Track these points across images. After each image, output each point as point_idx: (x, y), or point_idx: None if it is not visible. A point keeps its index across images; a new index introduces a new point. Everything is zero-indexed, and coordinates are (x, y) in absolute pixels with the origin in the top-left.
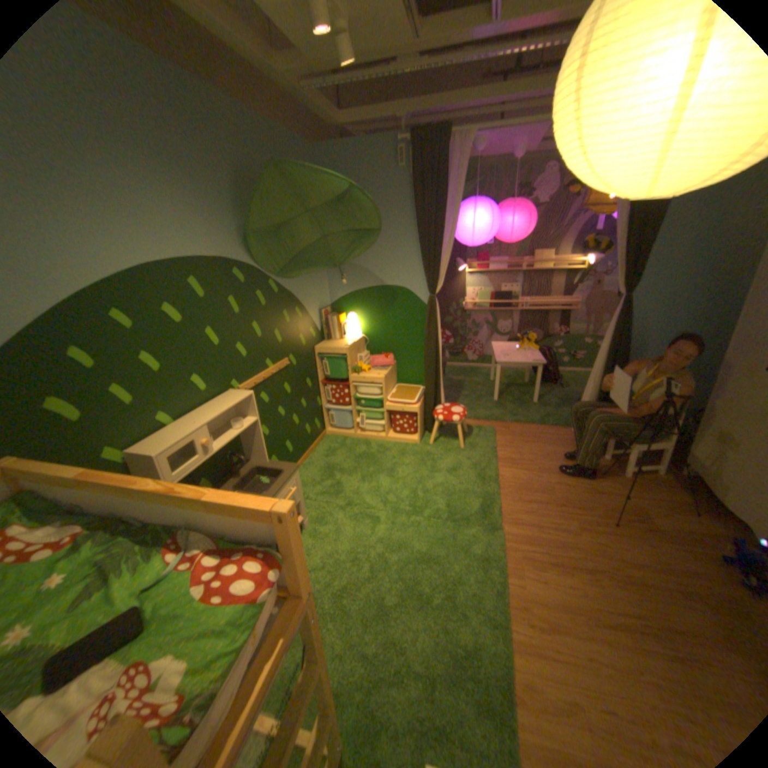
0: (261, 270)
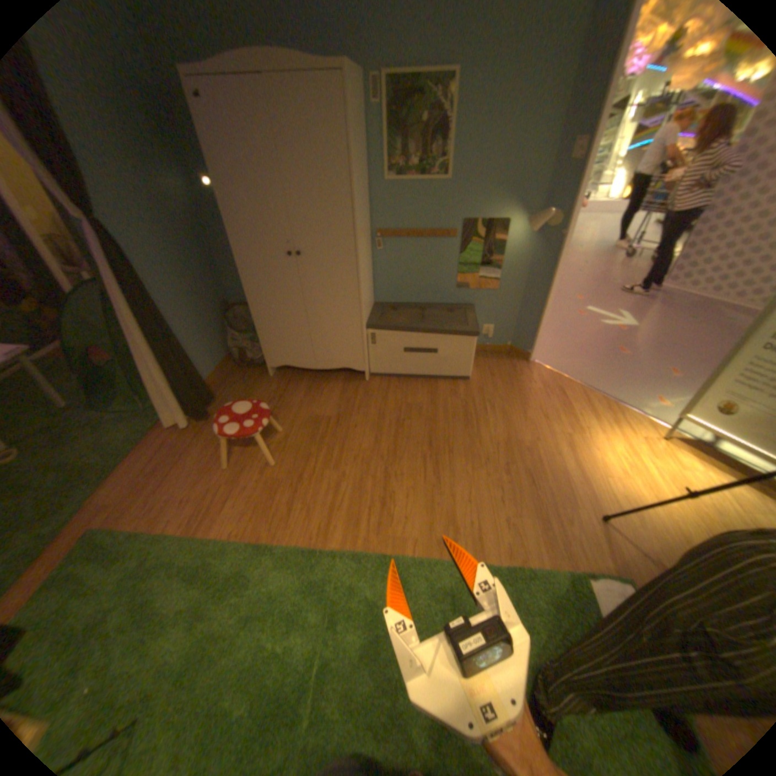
0: None
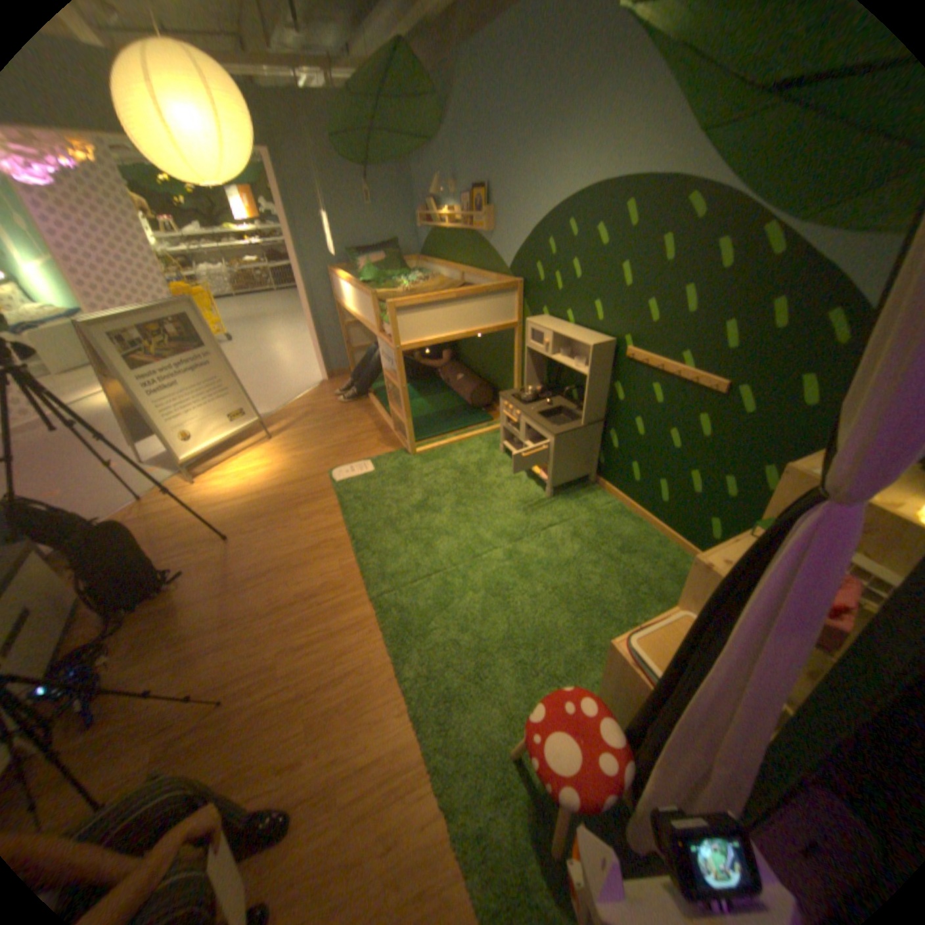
0: (754, 200)
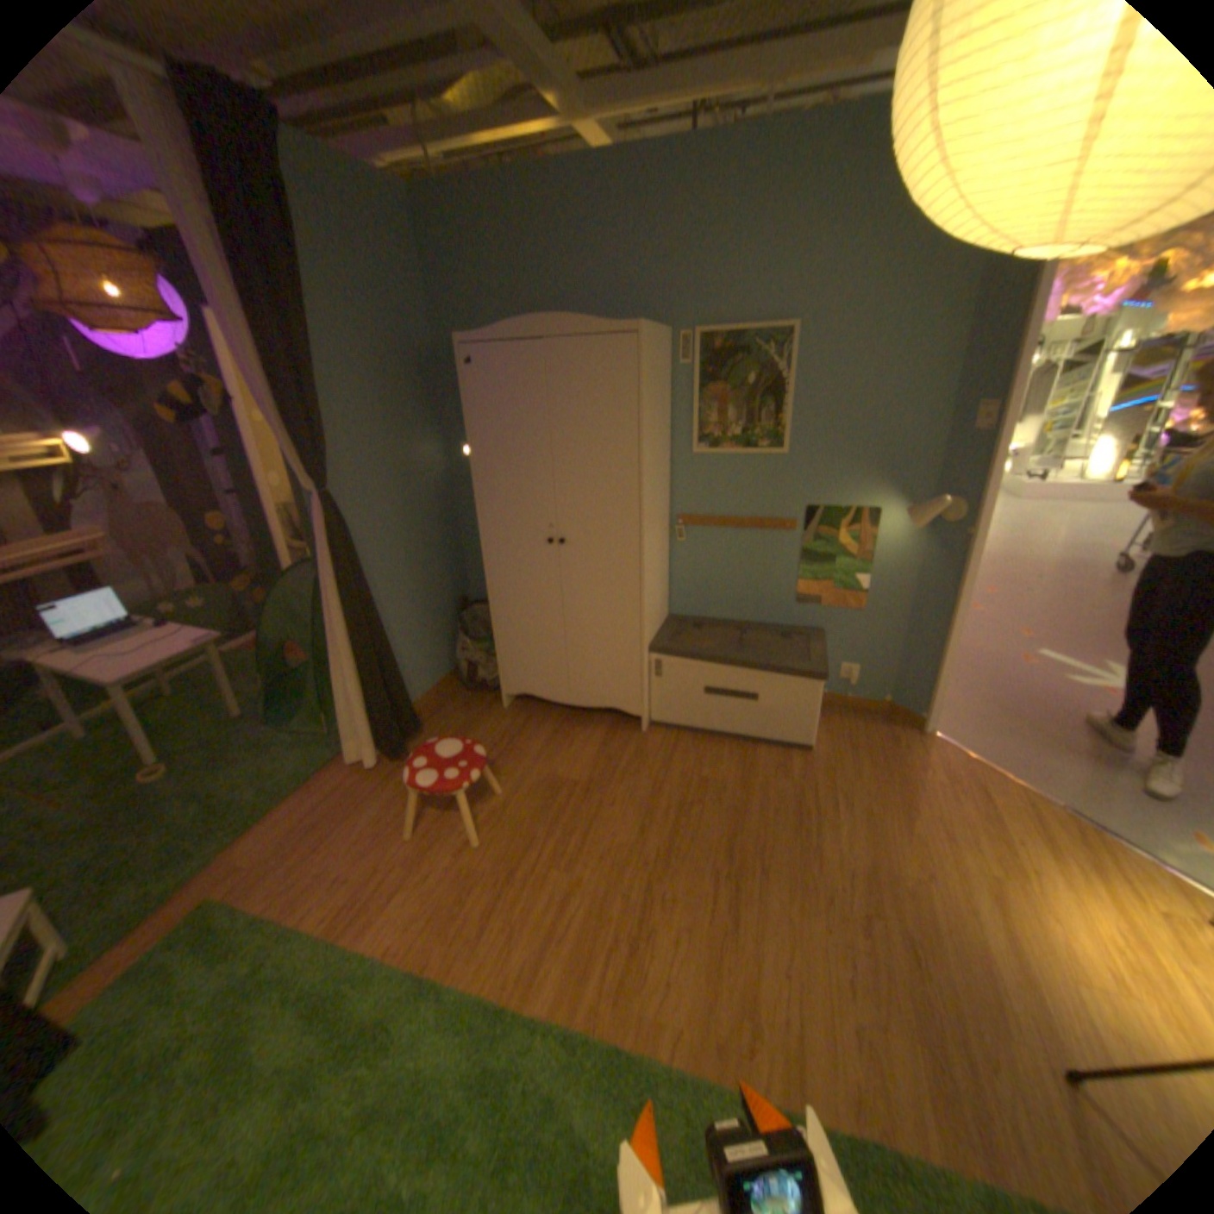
0: None
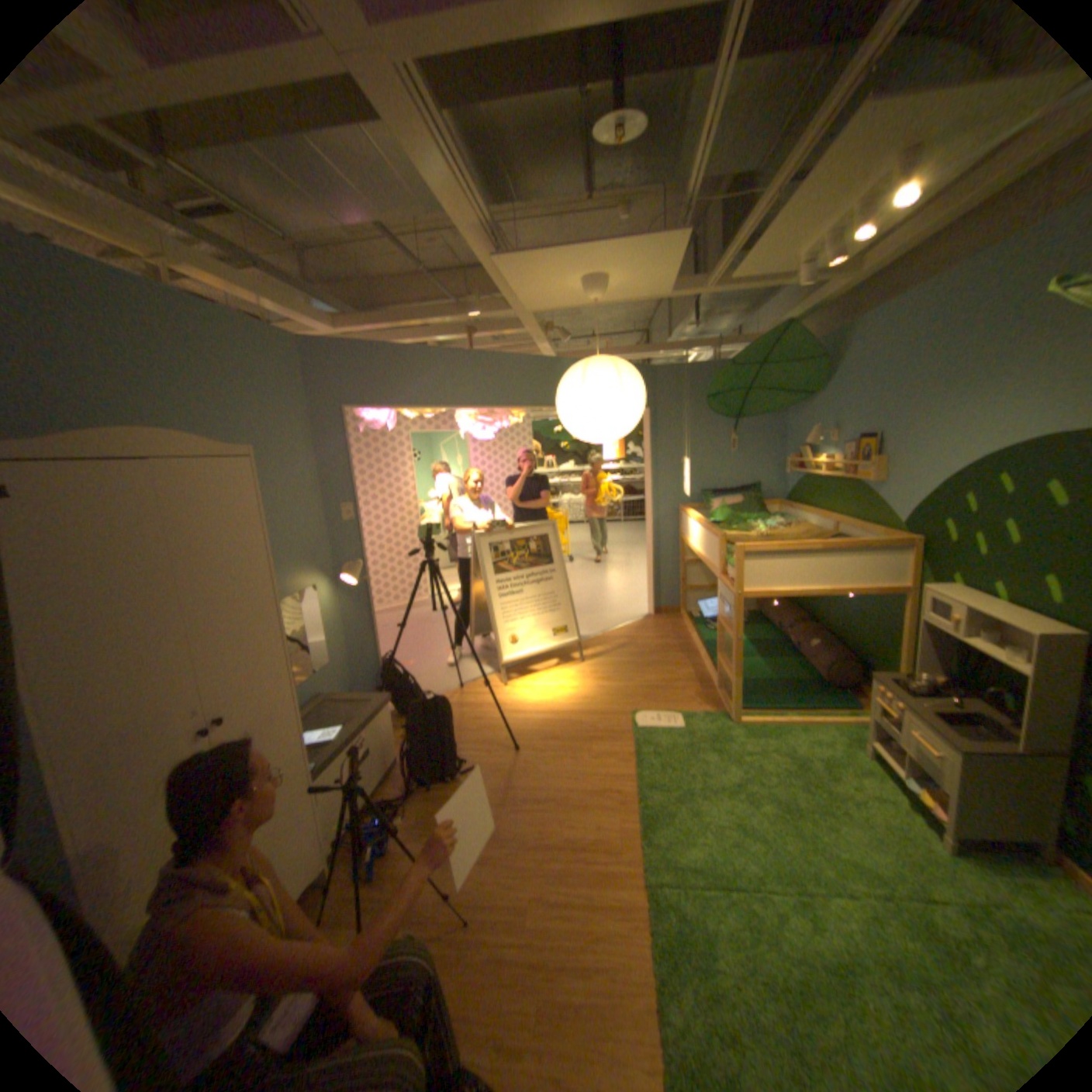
0: None
